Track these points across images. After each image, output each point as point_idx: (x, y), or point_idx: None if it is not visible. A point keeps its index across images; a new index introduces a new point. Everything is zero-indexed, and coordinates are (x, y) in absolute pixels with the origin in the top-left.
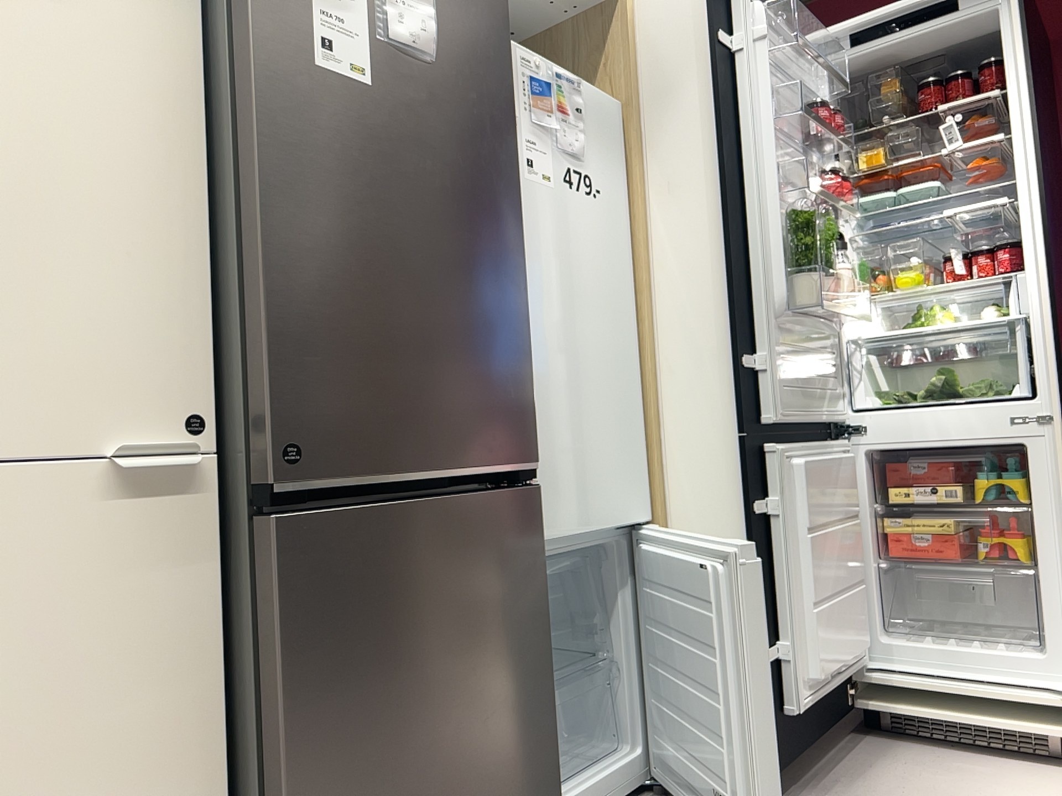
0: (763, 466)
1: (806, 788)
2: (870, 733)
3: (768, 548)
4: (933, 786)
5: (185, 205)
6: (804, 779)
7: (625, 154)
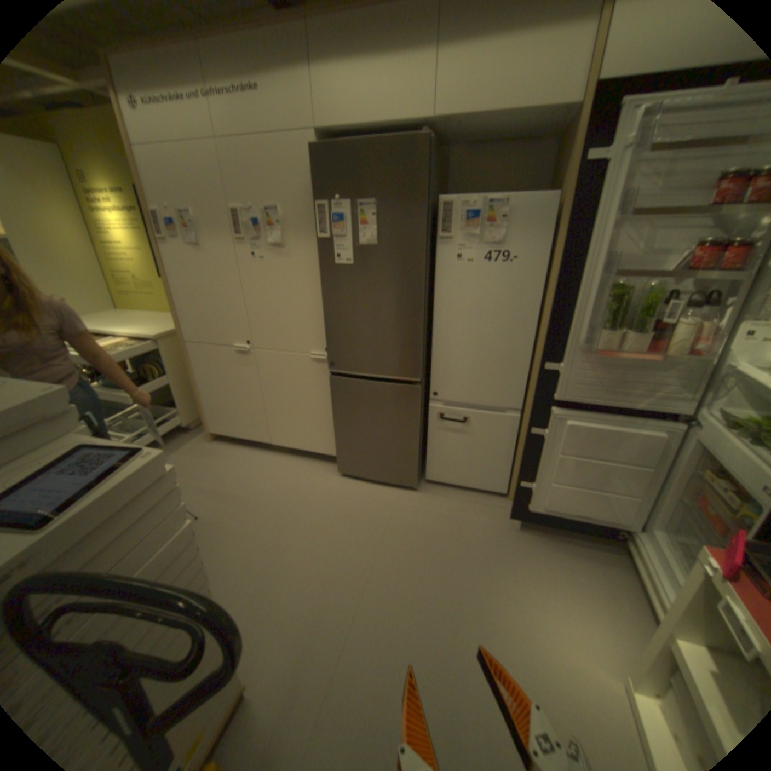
0: (548, 415)
1: (542, 536)
2: (631, 558)
3: (540, 449)
4: (584, 584)
5: (323, 300)
6: (550, 535)
7: (560, 223)
